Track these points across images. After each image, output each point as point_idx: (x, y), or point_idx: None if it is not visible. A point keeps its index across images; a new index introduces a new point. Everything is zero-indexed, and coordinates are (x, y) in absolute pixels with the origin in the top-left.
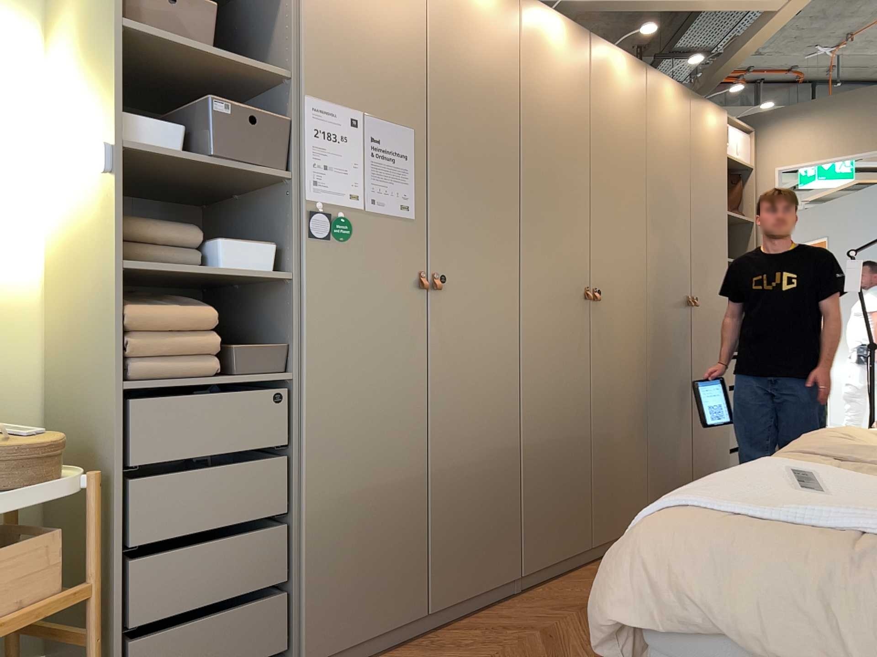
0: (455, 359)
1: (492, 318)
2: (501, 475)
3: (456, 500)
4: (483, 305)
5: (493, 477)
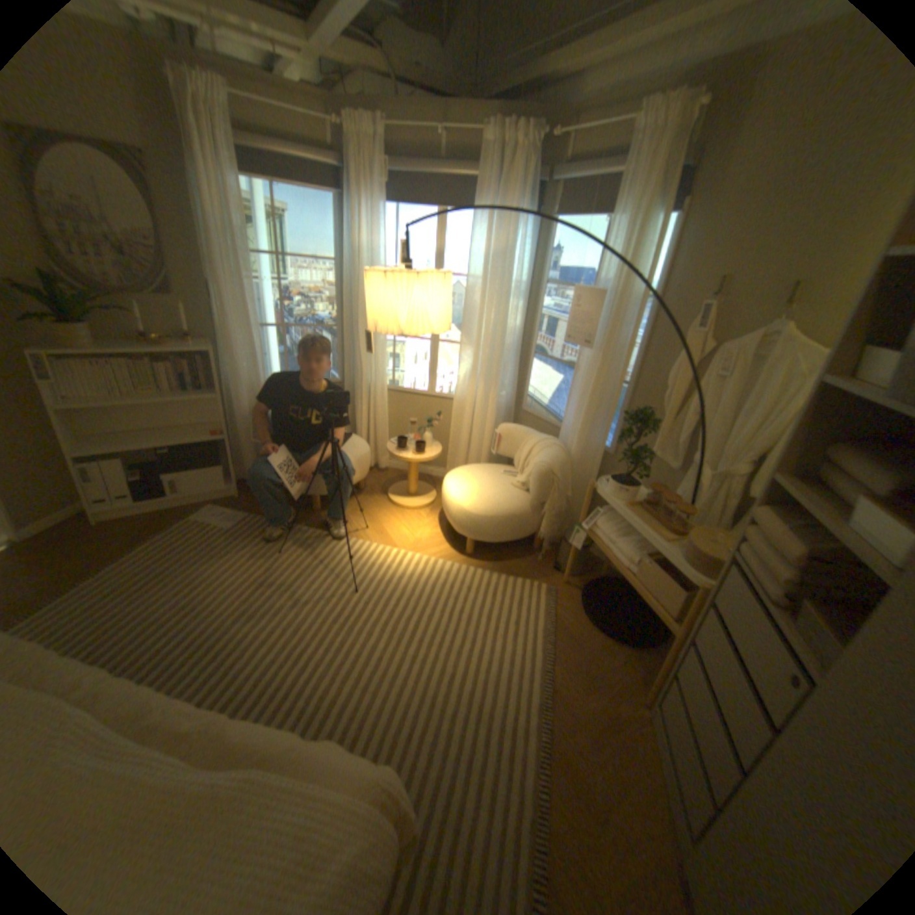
0: None
1: None
2: None
3: None
4: None
5: None
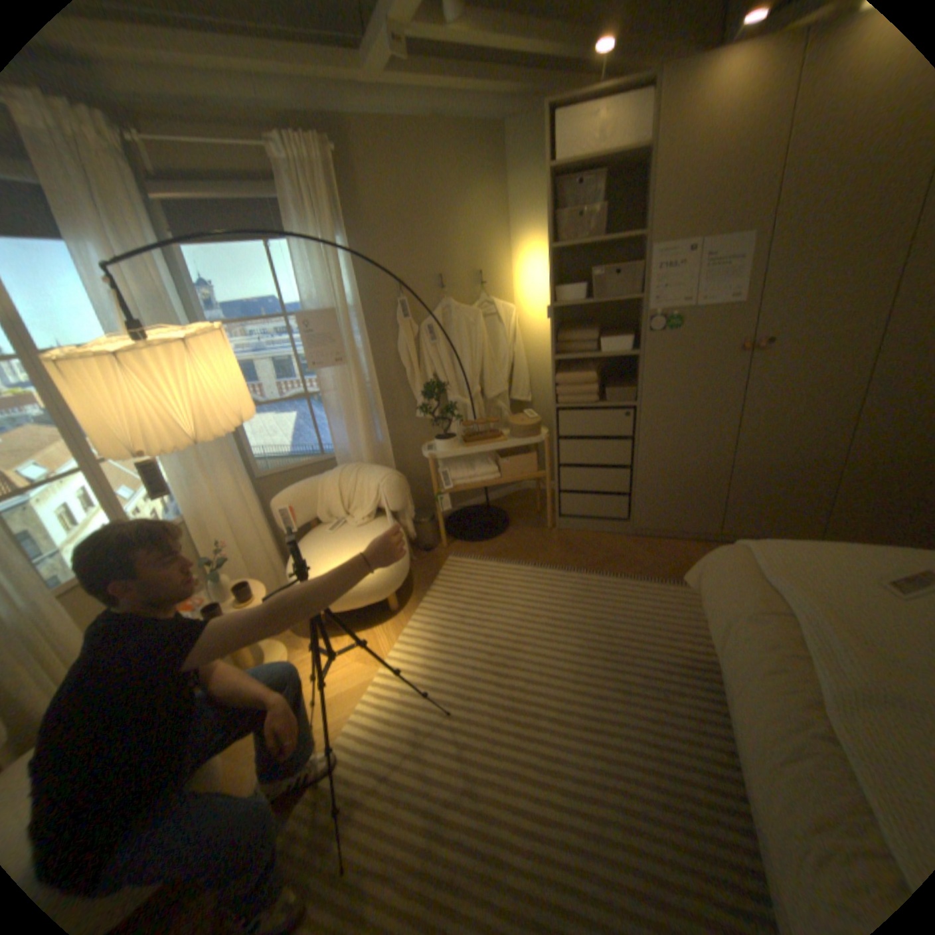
0: (782, 396)
1: (839, 364)
2: (822, 477)
3: (764, 483)
4: (829, 354)
5: (810, 477)
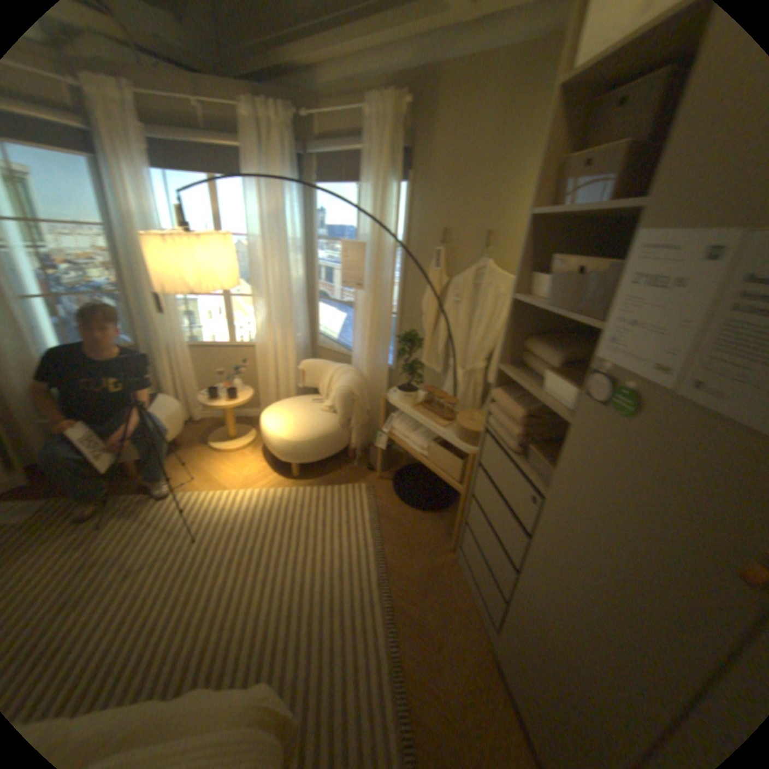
0: None
1: None
2: None
3: None
4: None
5: None
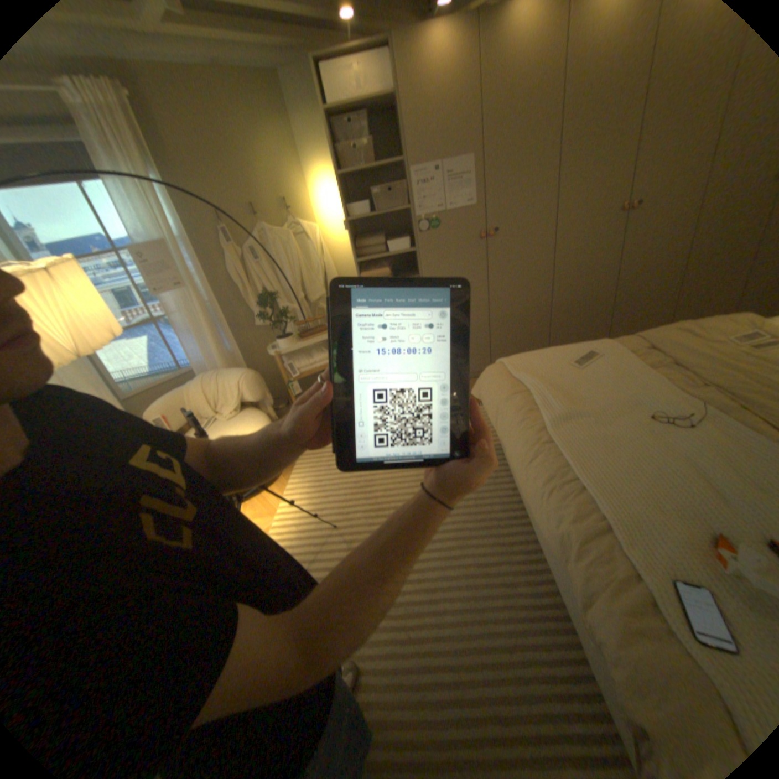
0: (509, 268)
1: (536, 242)
2: (540, 318)
3: (509, 329)
4: (529, 236)
5: (534, 319)
